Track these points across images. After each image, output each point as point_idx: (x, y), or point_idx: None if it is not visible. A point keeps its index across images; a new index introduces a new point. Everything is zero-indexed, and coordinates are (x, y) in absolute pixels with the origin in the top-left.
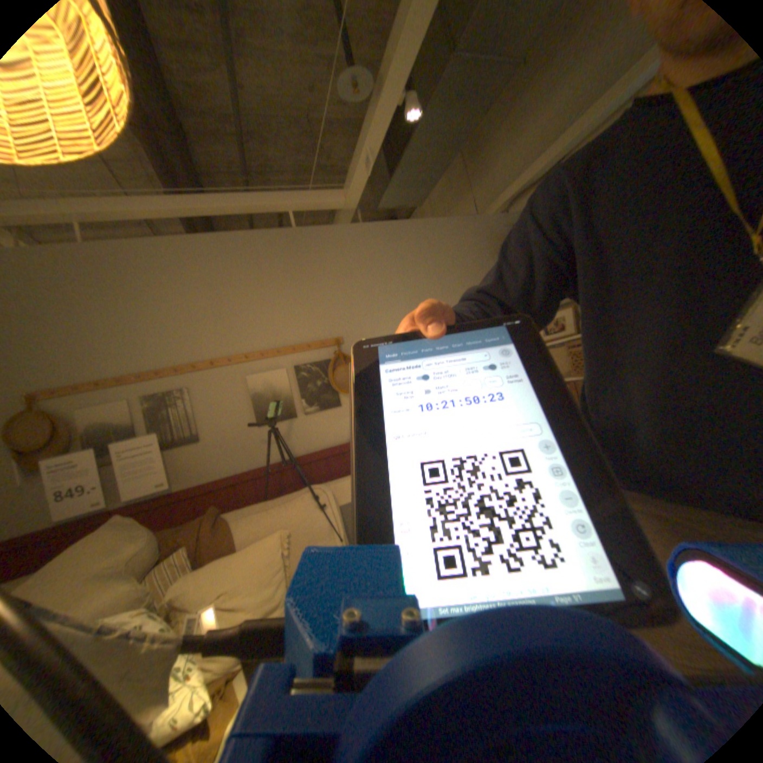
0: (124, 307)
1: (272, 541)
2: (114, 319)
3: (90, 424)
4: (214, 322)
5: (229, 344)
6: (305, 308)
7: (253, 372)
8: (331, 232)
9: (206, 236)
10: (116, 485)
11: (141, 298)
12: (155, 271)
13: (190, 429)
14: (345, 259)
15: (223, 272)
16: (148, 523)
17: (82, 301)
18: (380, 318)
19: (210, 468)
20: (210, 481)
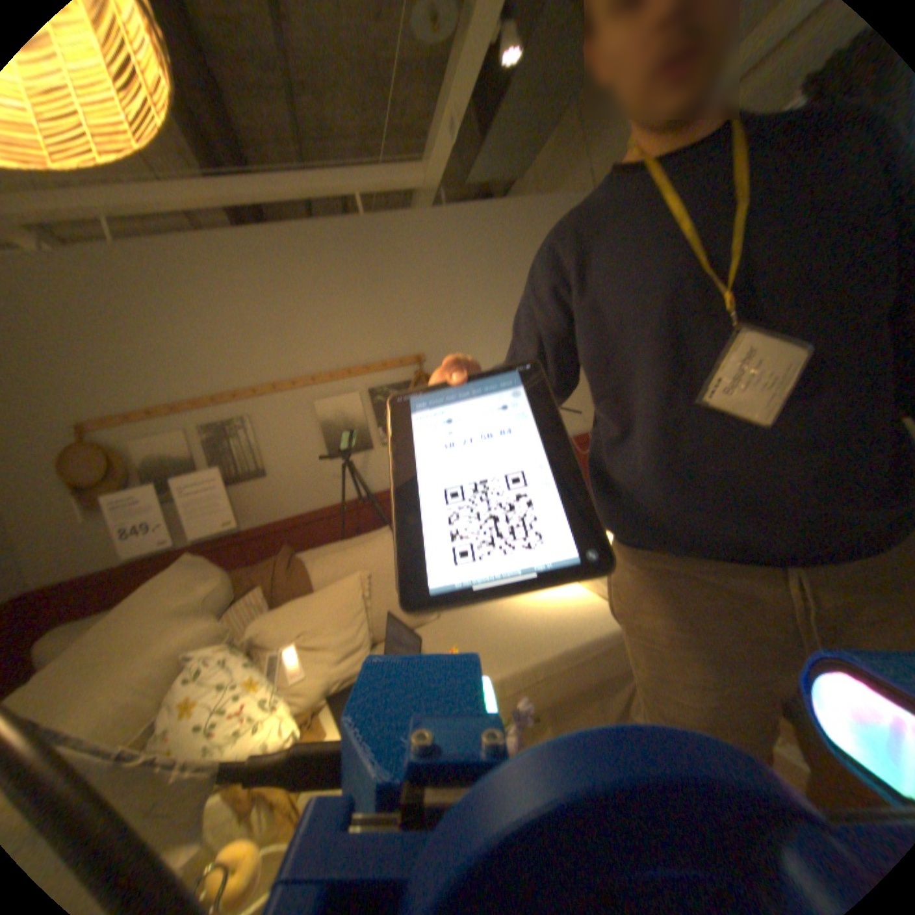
0: (169, 319)
1: (351, 580)
2: (159, 334)
3: (147, 455)
4: (273, 335)
5: (292, 362)
6: (378, 317)
7: (322, 395)
8: (408, 218)
9: (256, 228)
10: (180, 520)
11: (187, 308)
12: (200, 274)
13: (255, 460)
14: (425, 253)
15: (279, 273)
16: (219, 561)
17: (121, 314)
18: (469, 328)
19: (280, 503)
20: (281, 518)
